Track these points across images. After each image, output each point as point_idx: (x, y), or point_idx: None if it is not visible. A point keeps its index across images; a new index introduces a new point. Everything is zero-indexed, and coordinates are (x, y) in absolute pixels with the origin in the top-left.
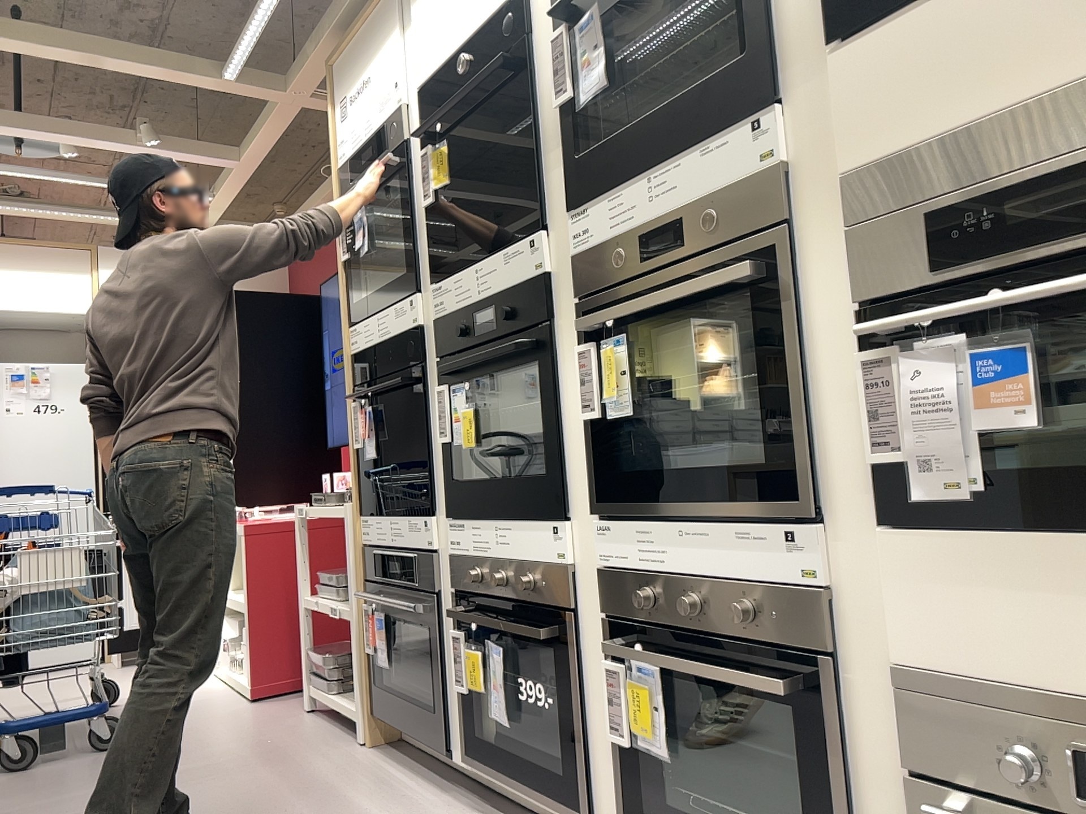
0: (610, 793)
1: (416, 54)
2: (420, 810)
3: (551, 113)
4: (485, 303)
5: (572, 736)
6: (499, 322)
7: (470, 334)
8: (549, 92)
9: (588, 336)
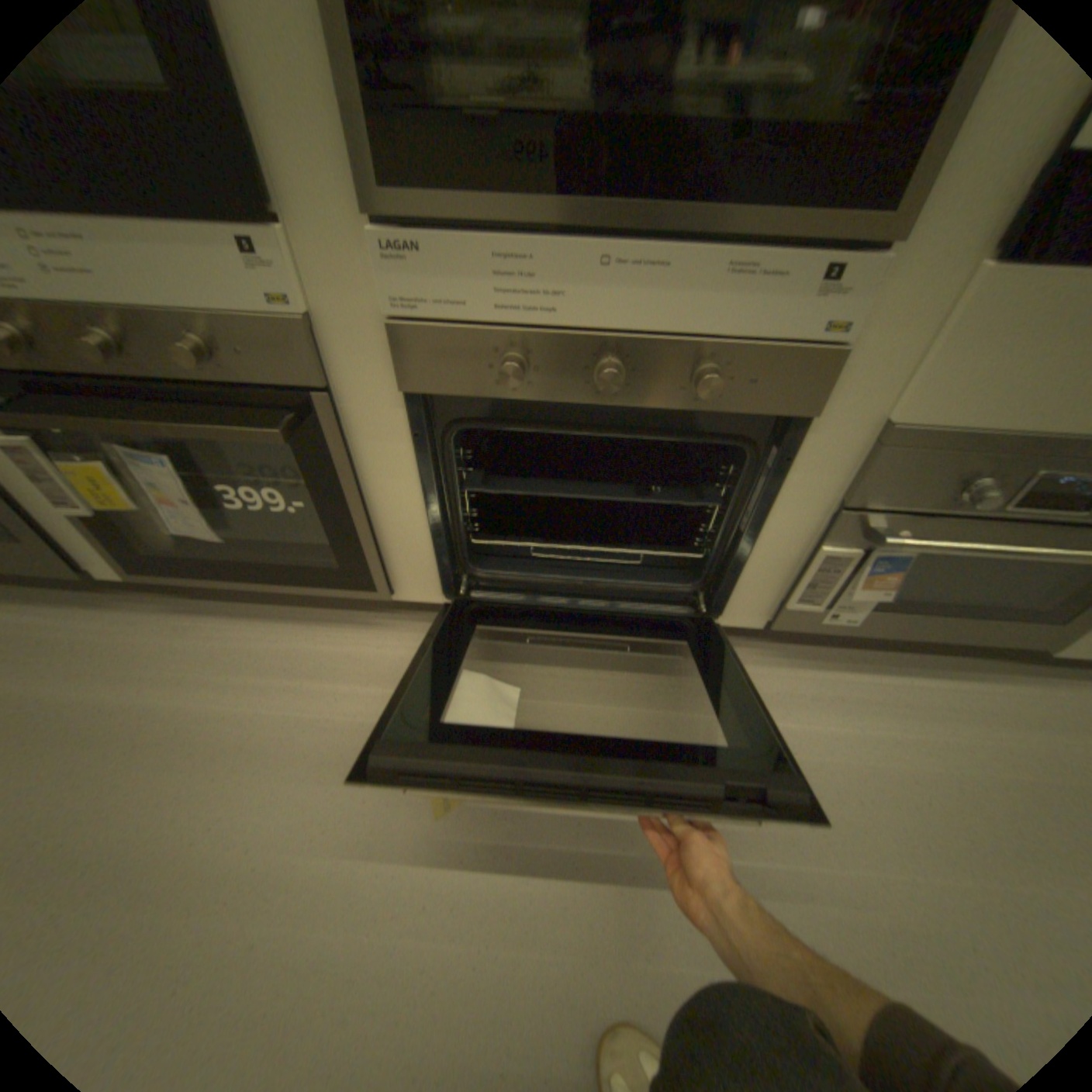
0: (415, 566)
1: None
2: (91, 650)
3: None
4: None
5: (347, 532)
6: None
7: None
8: None
9: None
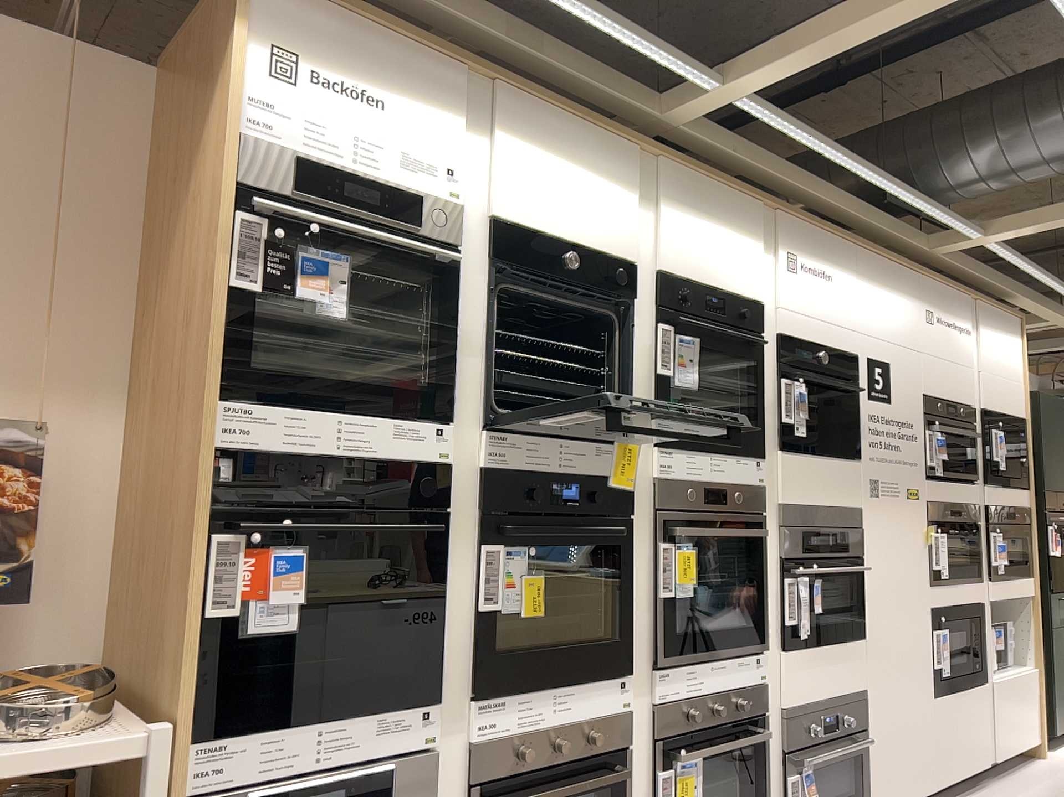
0: None
1: (499, 186)
2: None
3: (640, 368)
4: (569, 478)
5: None
6: (584, 501)
7: (546, 499)
8: (640, 353)
9: (663, 534)
